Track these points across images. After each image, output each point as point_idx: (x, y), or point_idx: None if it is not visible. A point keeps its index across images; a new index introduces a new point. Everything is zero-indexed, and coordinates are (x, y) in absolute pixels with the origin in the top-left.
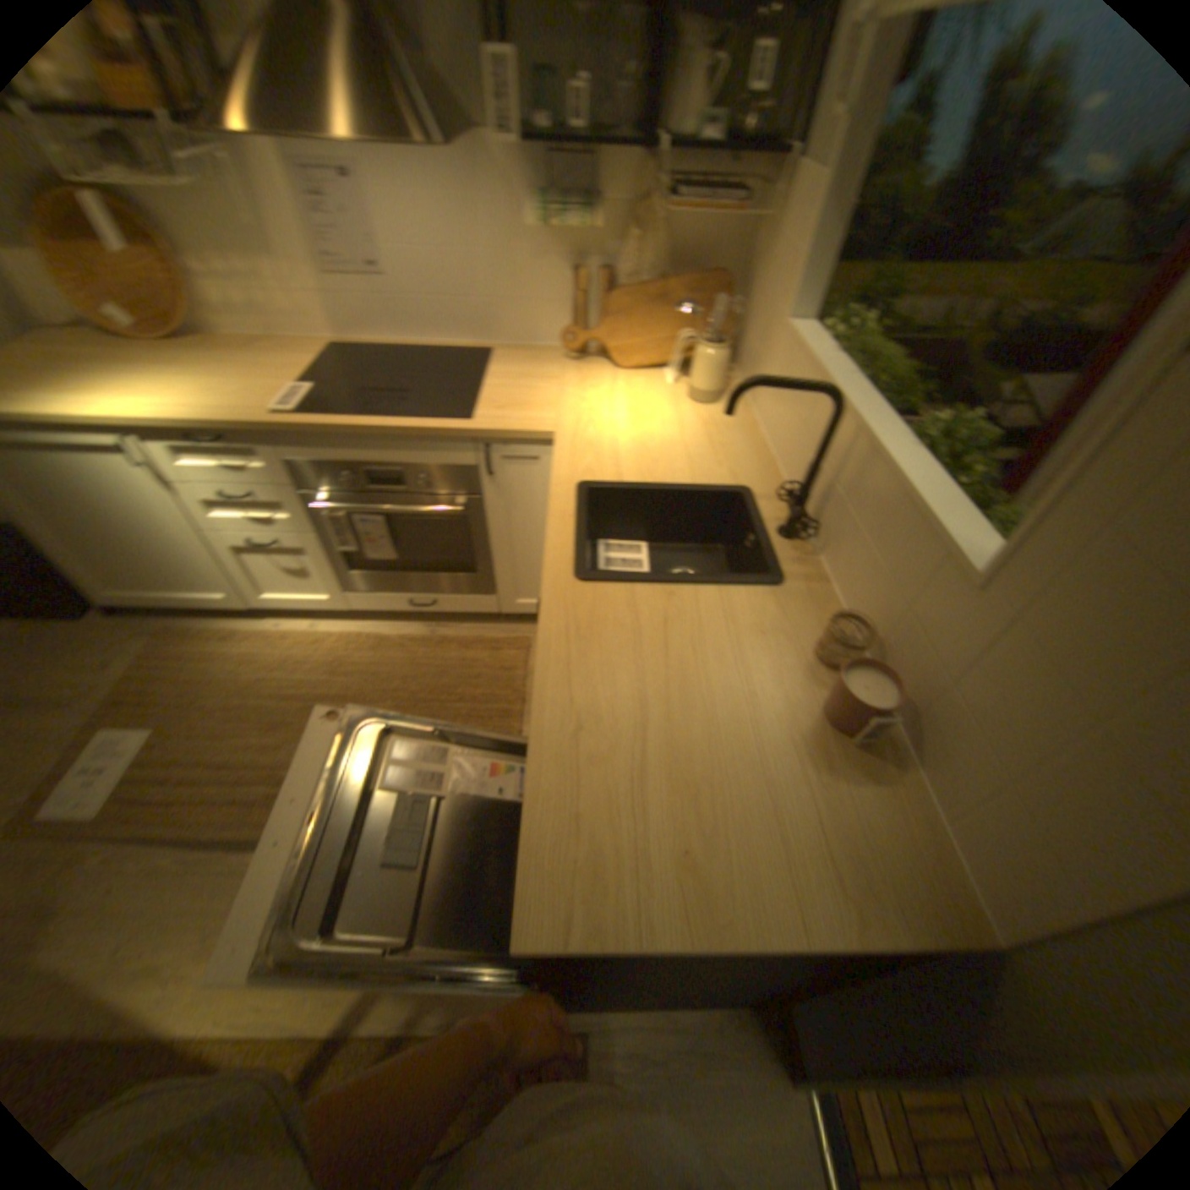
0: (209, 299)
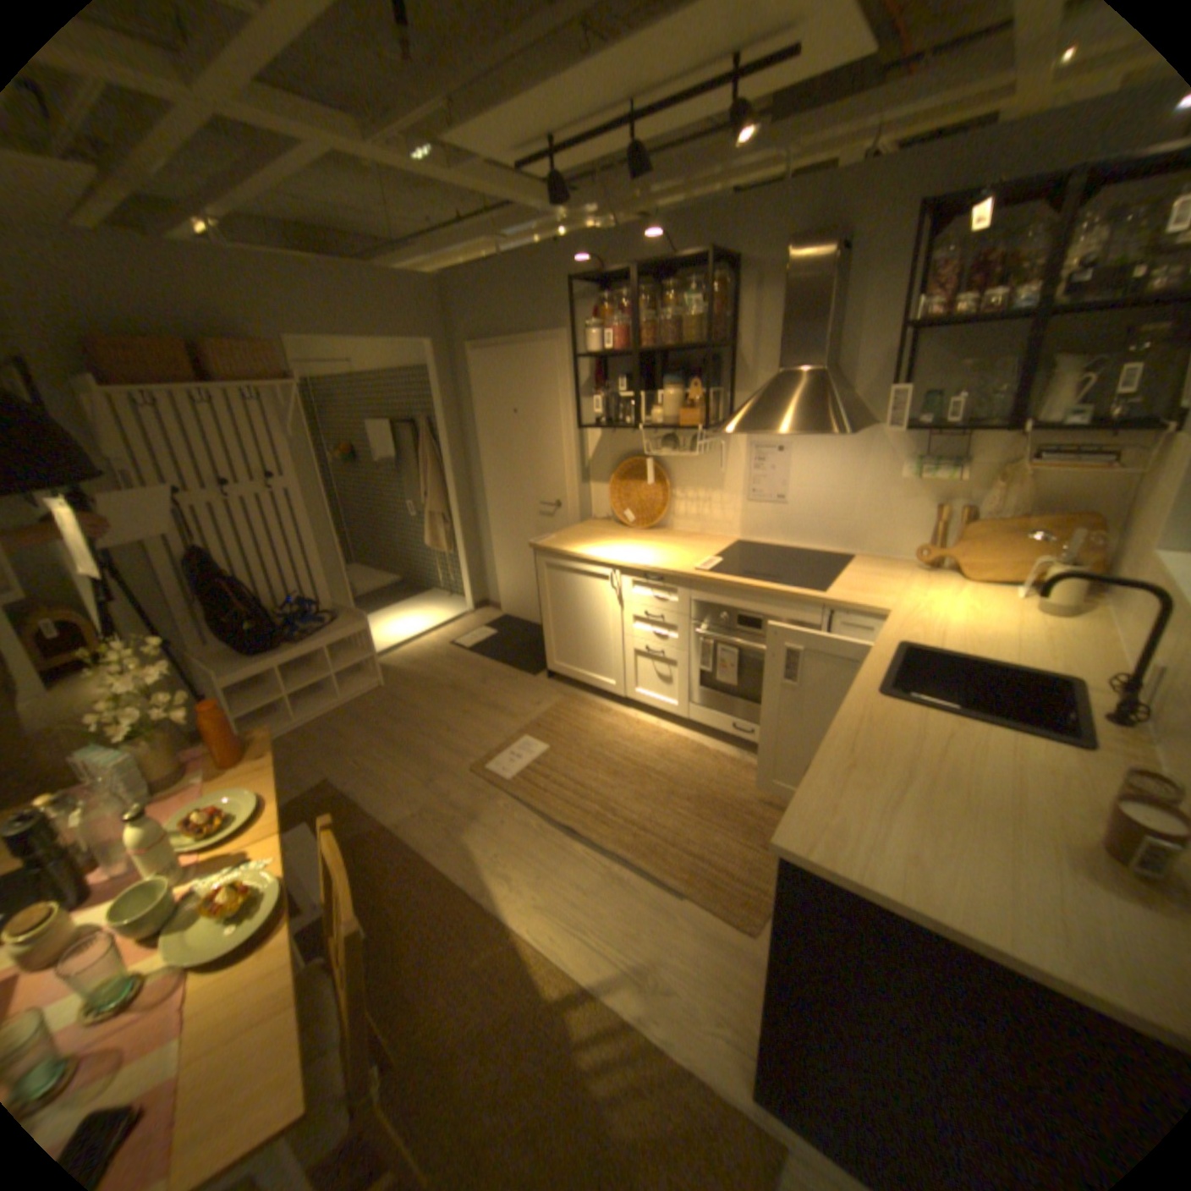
0: (680, 511)
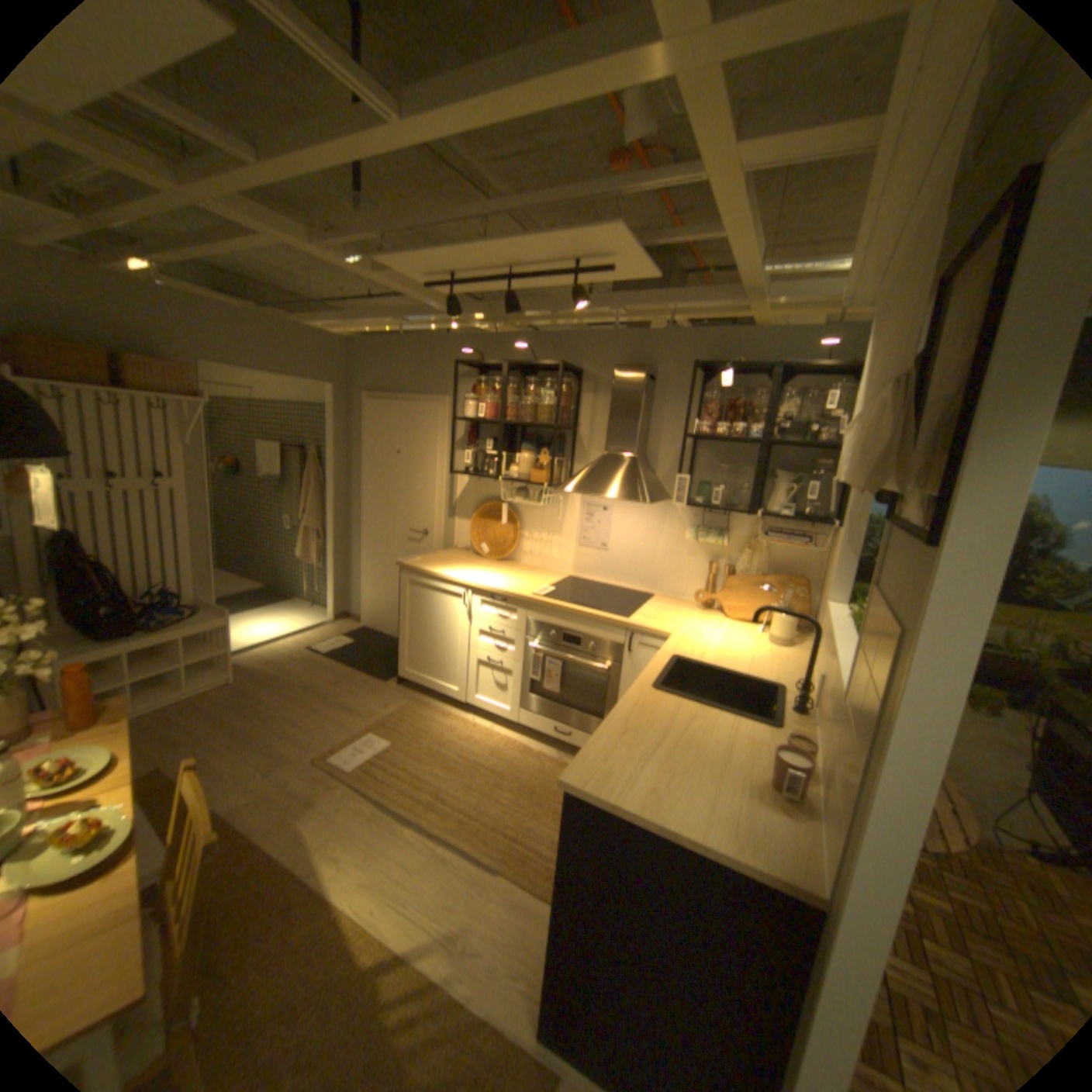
0: (527, 548)
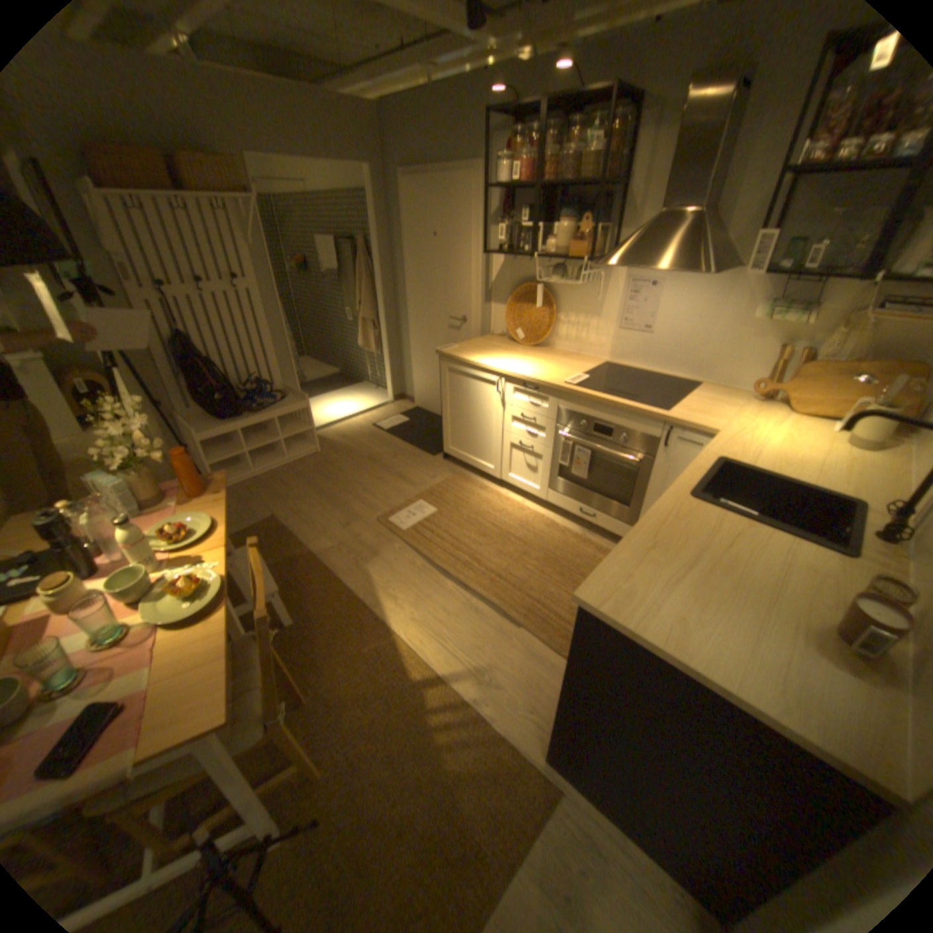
0: (563, 333)
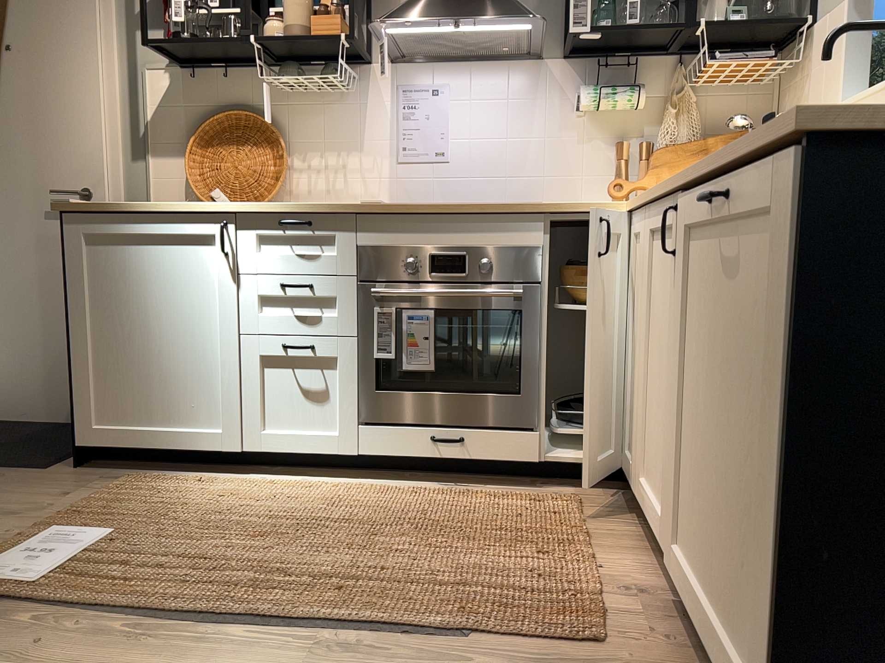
0: (302, 187)
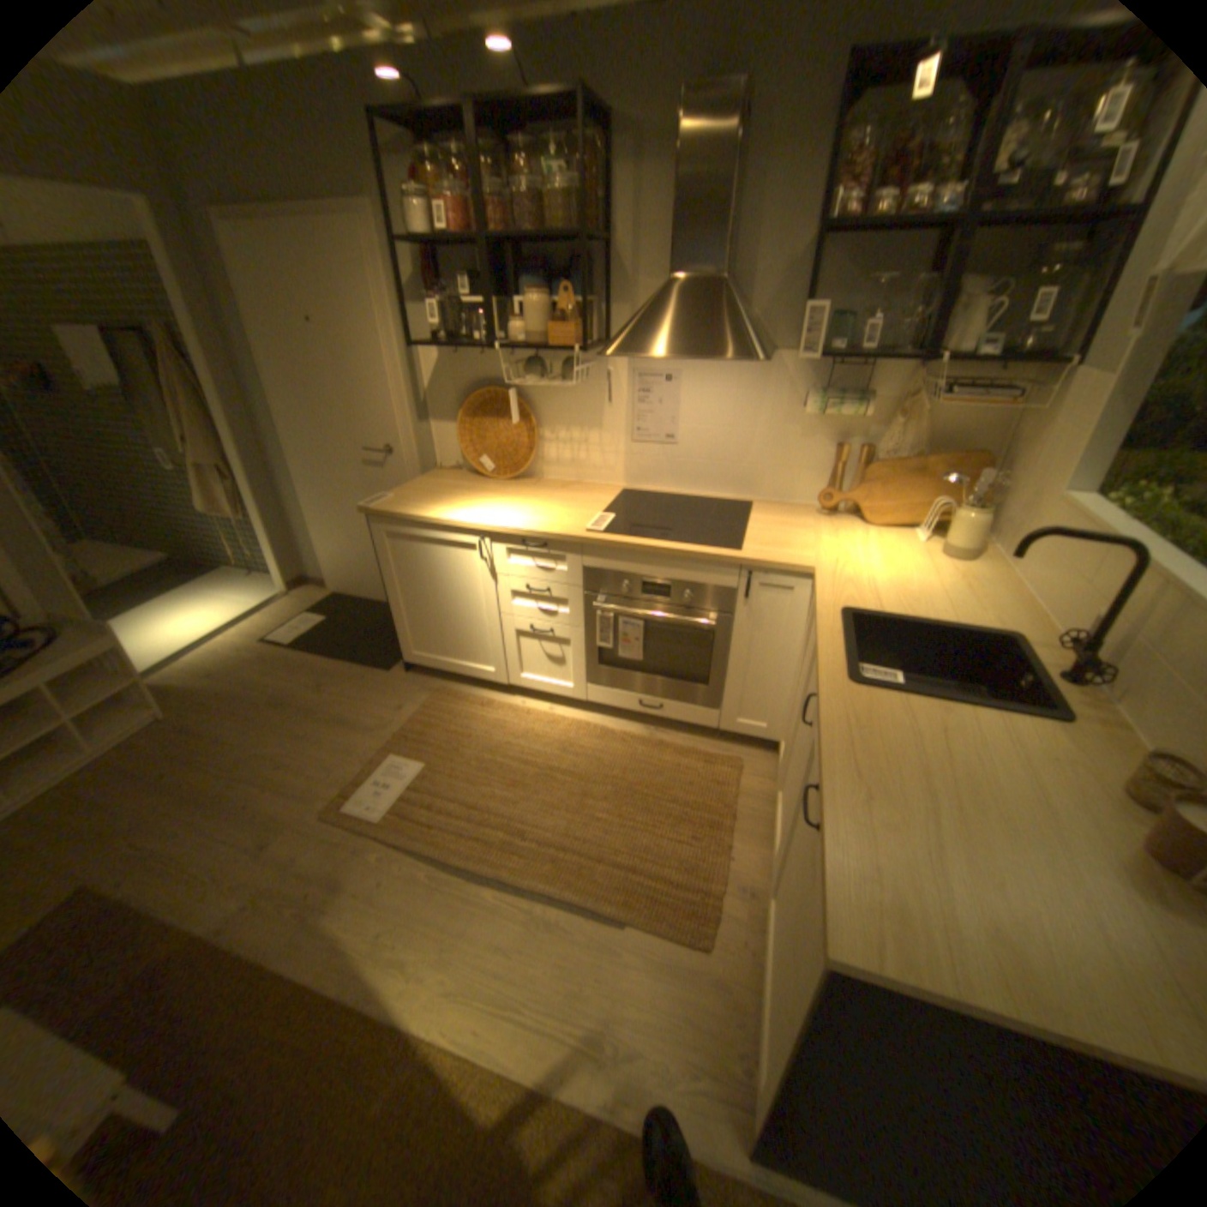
0: (552, 456)
